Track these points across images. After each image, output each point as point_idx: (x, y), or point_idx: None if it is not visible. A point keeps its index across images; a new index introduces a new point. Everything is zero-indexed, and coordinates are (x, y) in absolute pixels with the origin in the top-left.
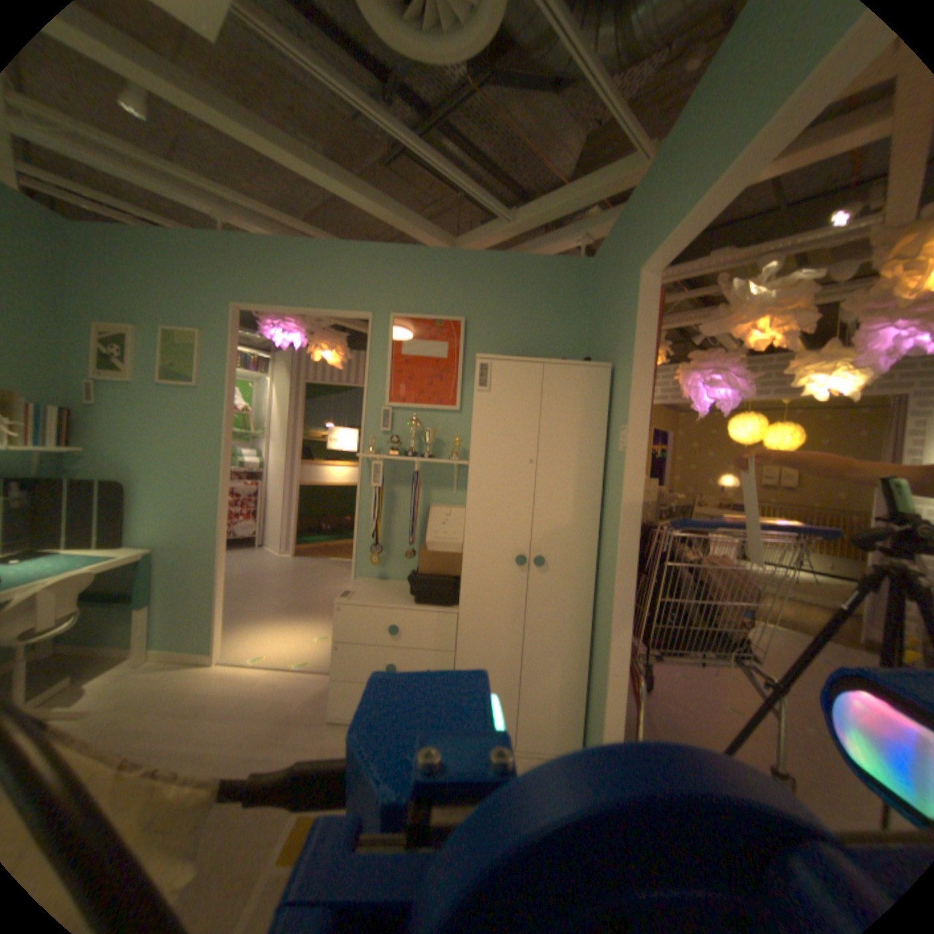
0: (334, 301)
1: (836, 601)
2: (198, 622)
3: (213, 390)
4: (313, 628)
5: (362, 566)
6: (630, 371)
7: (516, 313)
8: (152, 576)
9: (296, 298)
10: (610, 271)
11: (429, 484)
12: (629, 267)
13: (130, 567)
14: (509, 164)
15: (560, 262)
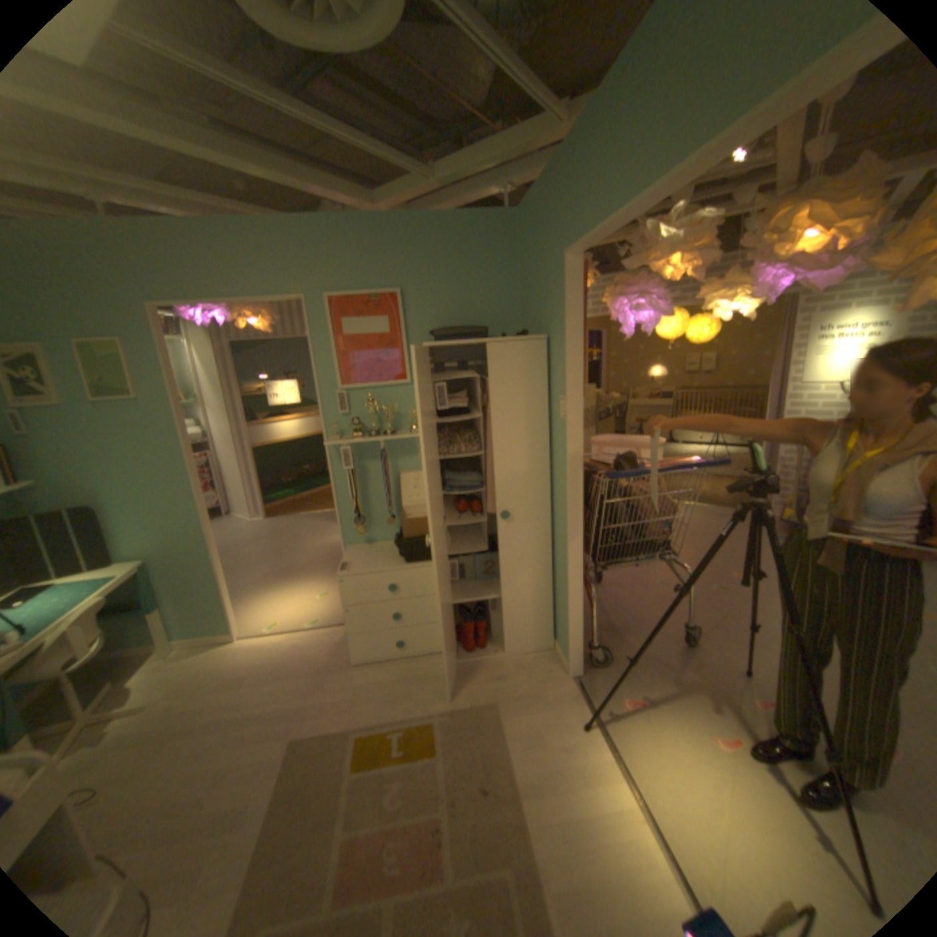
0: (261, 286)
1: (741, 469)
2: (210, 610)
3: (156, 398)
4: (311, 587)
5: (349, 535)
6: (564, 349)
7: (450, 277)
8: (152, 581)
9: (217, 288)
10: (536, 236)
11: (396, 454)
12: (555, 244)
13: (127, 578)
14: (416, 98)
15: (486, 217)
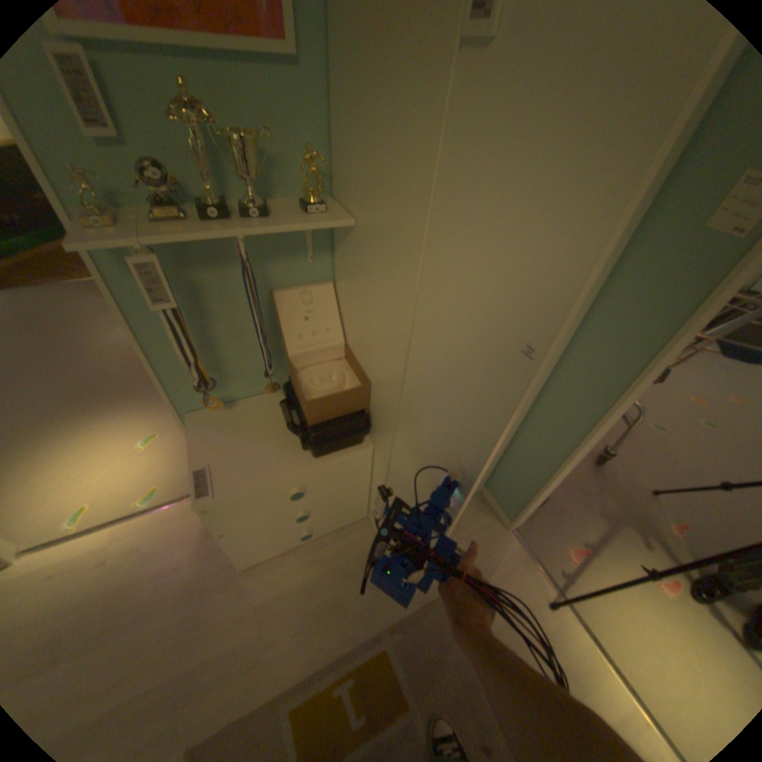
0: None
1: None
2: None
3: None
4: (122, 424)
5: (185, 399)
6: None
7: None
8: None
9: None
10: None
11: (264, 252)
12: None
13: None
14: None
15: None
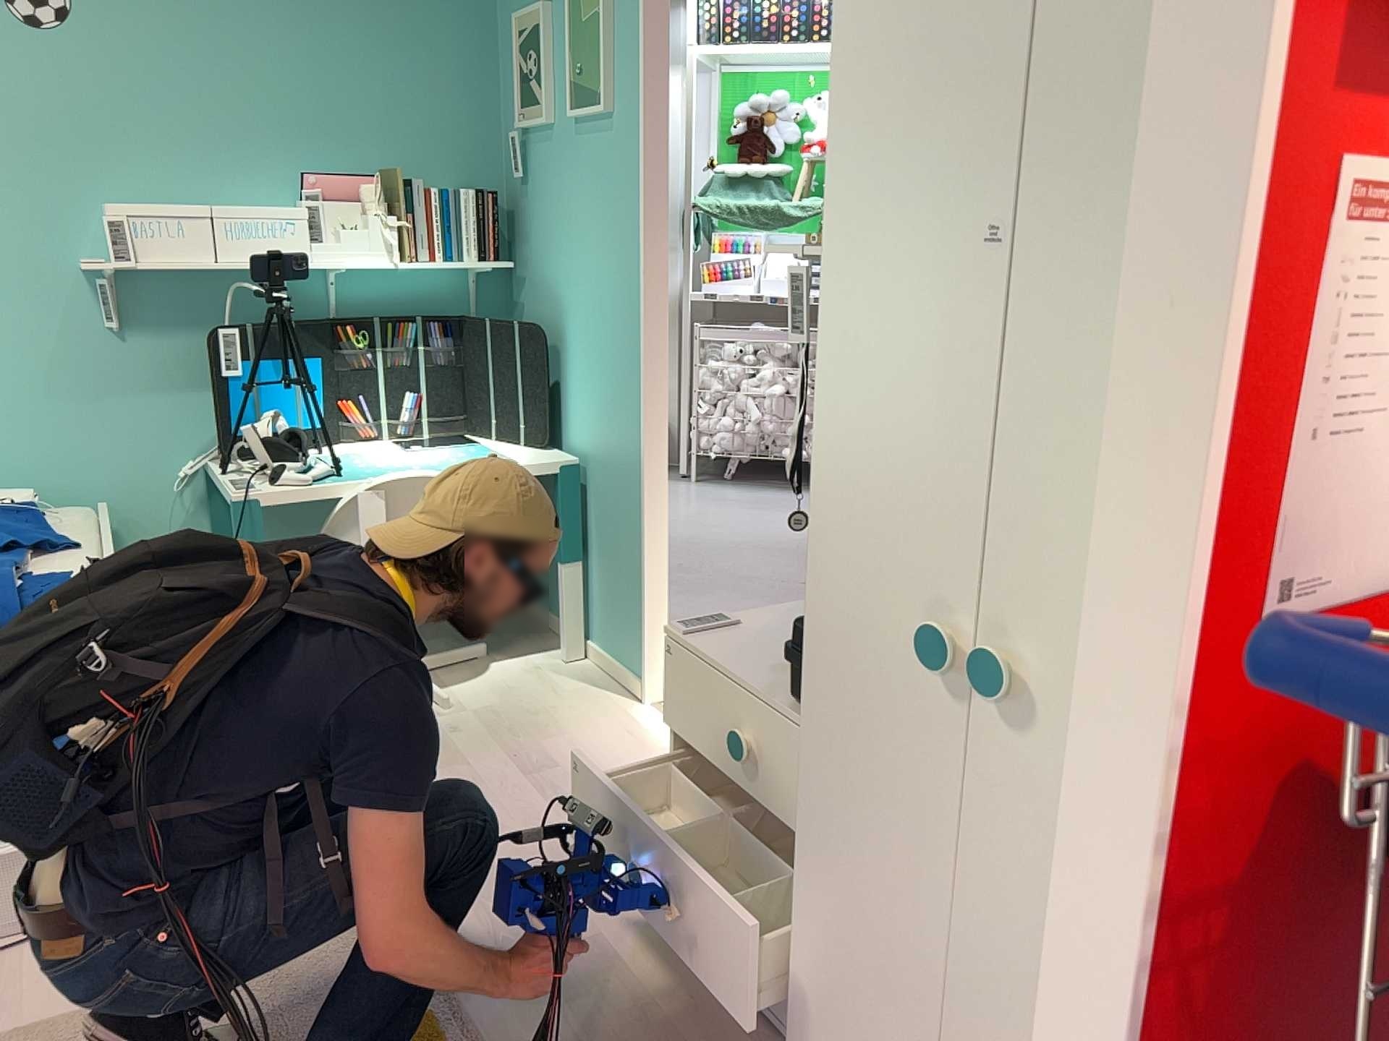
0: None
1: None
2: (631, 611)
3: (629, 110)
4: None
5: None
6: None
7: None
8: (587, 504)
9: None
10: None
11: None
12: None
13: (569, 483)
14: None
15: None
